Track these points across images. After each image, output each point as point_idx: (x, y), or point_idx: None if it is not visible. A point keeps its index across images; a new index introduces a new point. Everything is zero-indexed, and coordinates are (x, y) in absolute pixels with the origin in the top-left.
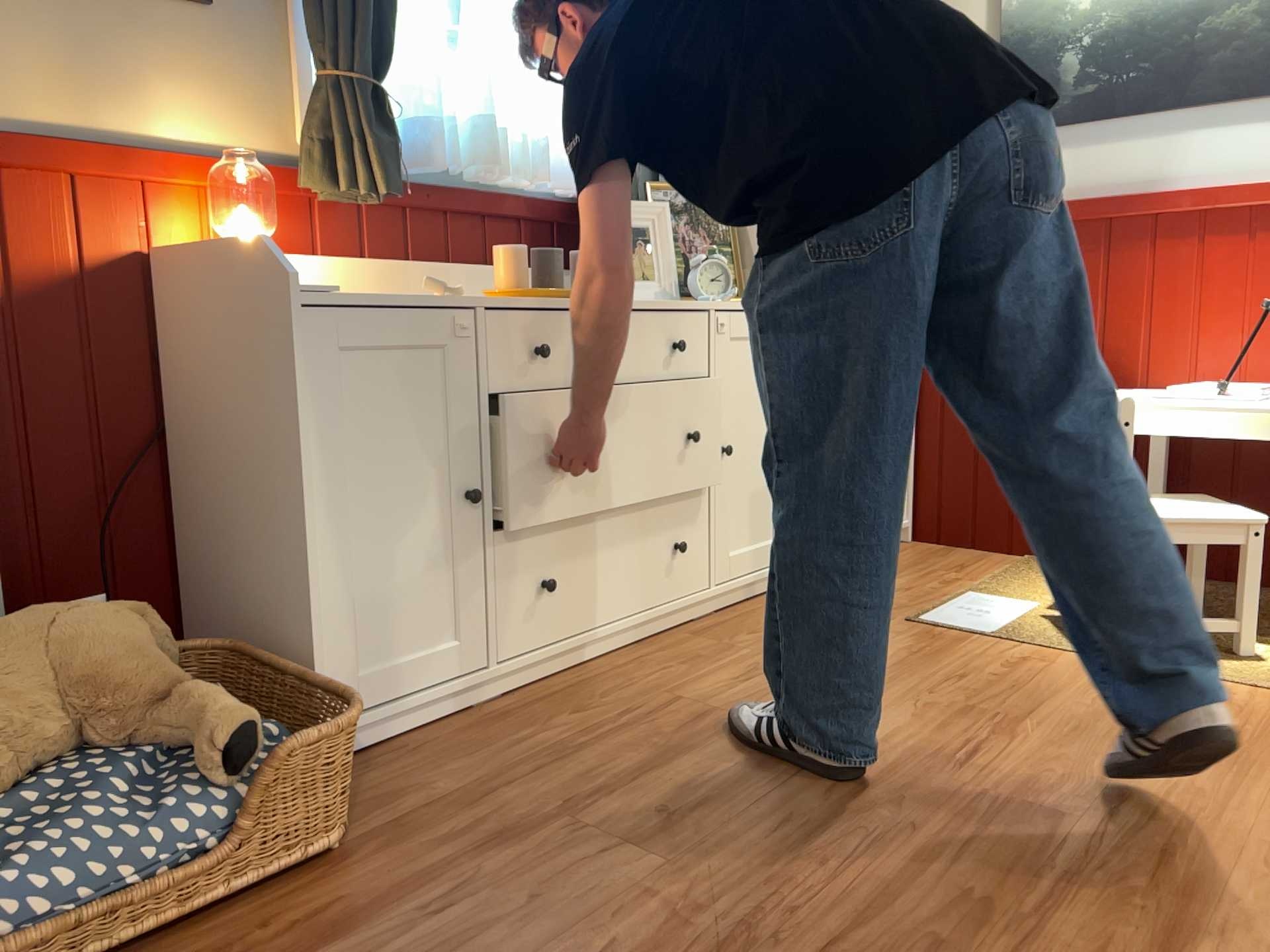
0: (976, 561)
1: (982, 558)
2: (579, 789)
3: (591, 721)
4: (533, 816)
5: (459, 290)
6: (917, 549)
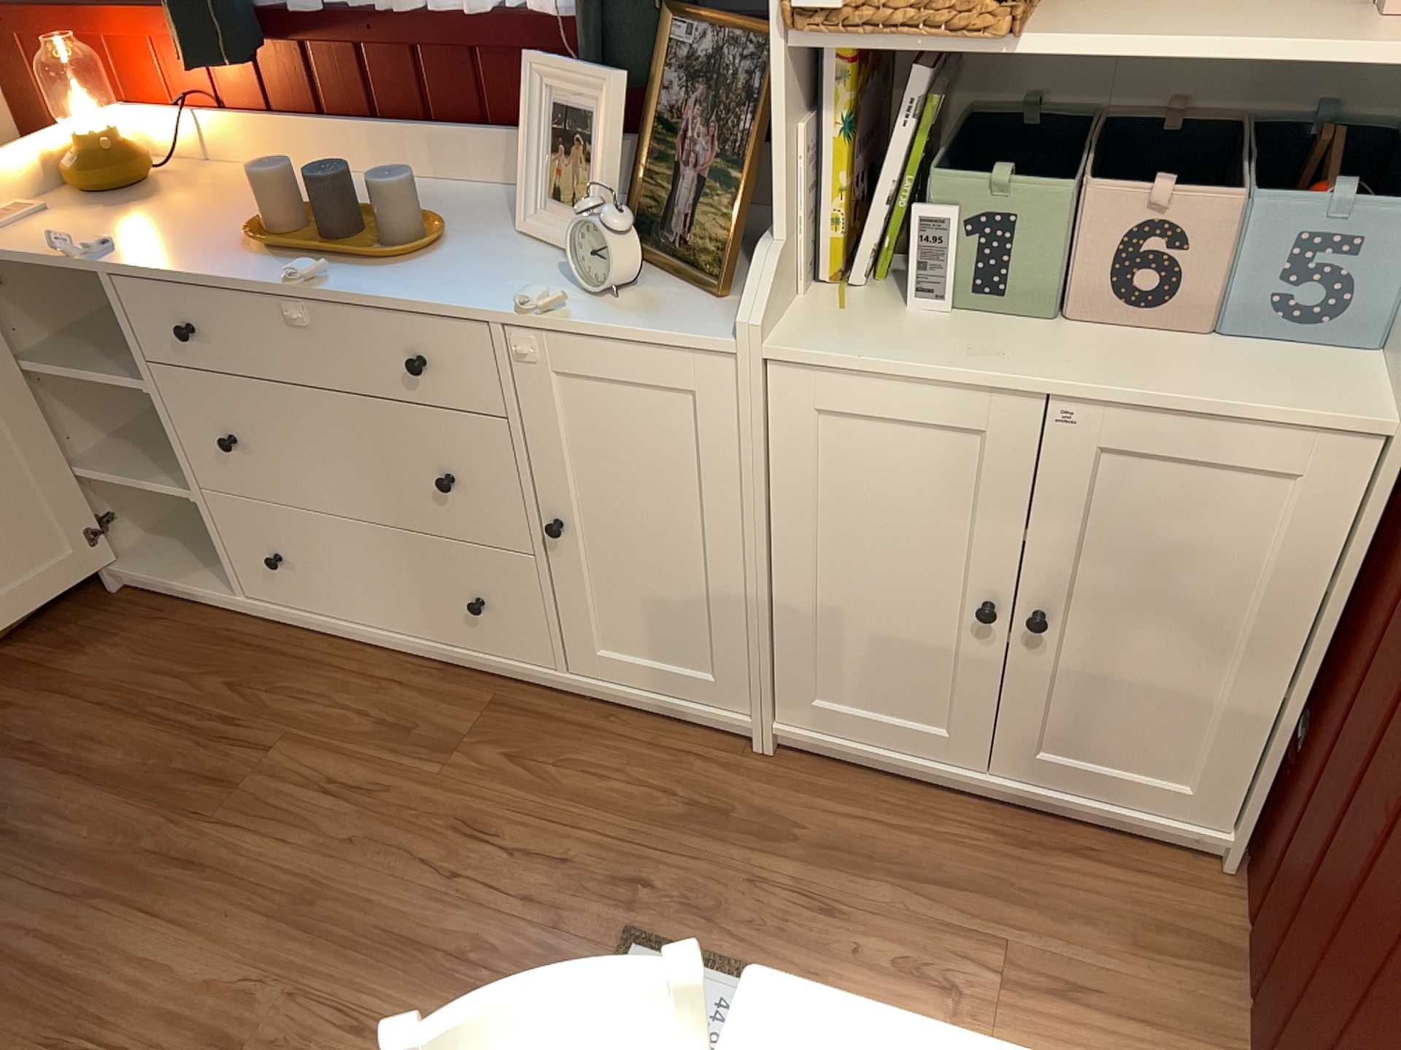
0: (1133, 1020)
1: (1175, 1031)
2: (58, 743)
3: (209, 703)
4: (14, 732)
5: (95, 249)
6: (1170, 895)
